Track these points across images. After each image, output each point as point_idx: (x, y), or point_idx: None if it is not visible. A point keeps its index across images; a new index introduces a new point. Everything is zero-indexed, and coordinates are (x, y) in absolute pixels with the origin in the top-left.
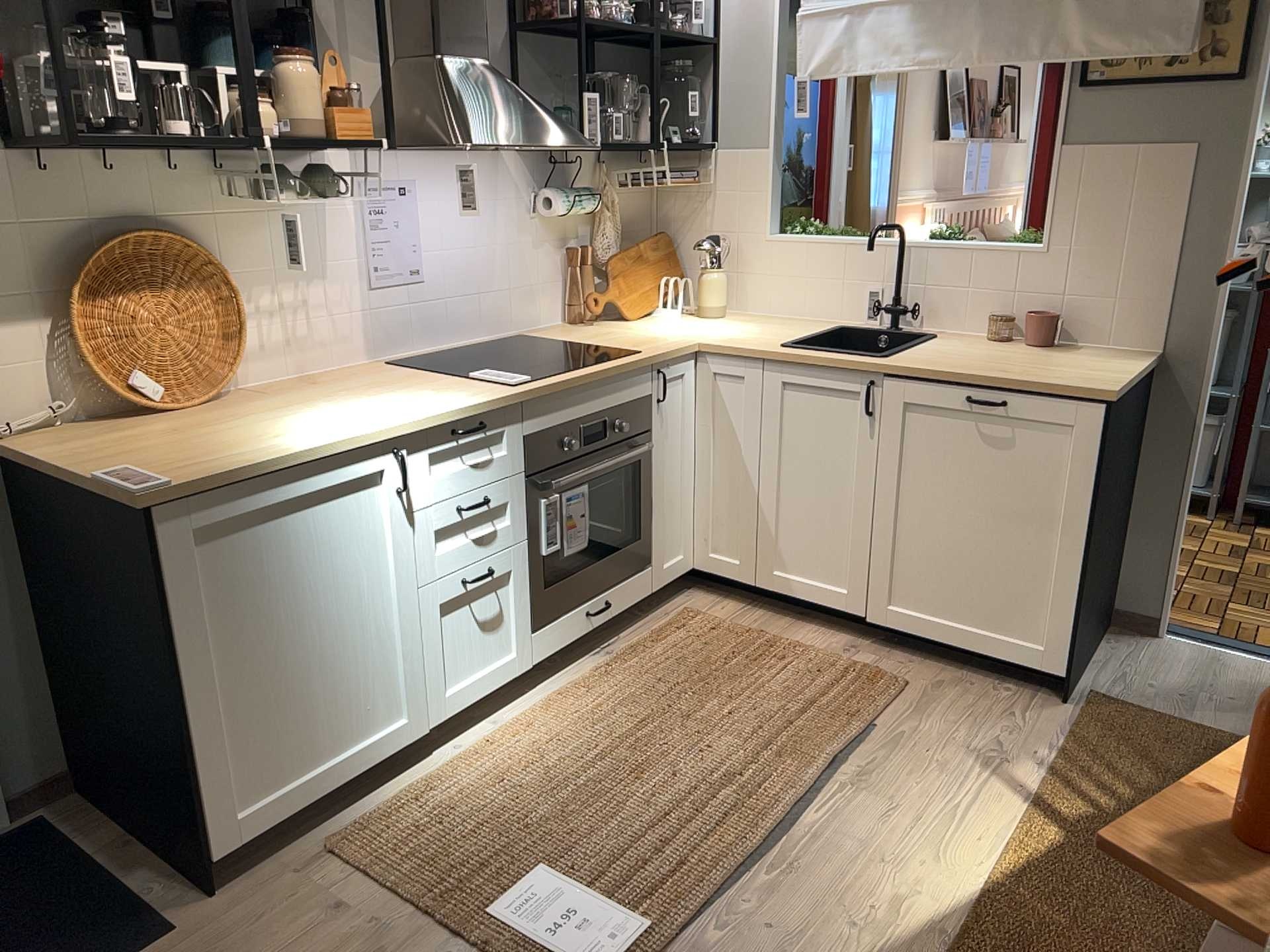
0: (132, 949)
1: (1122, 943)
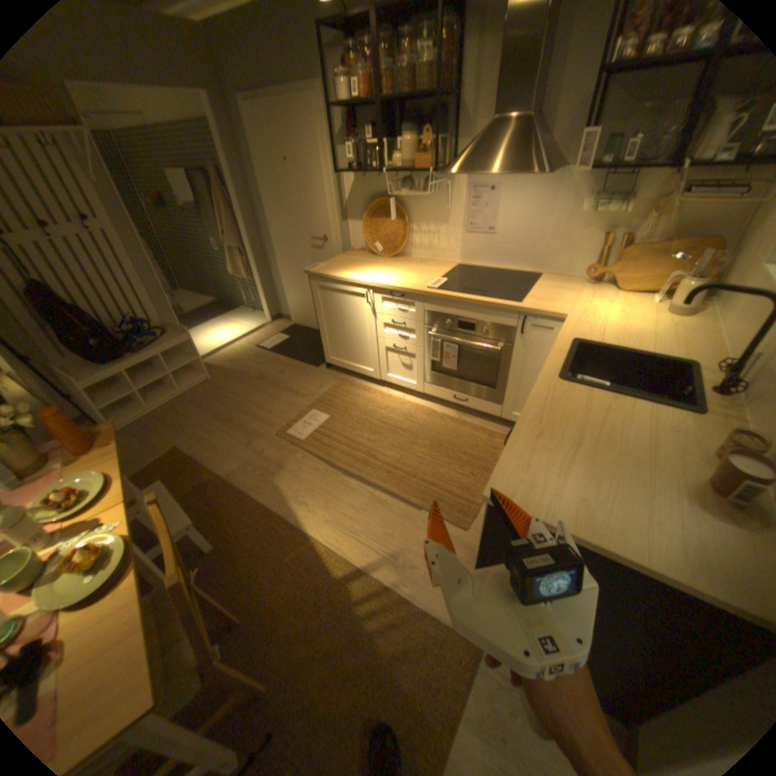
0: (312, 364)
1: (271, 579)
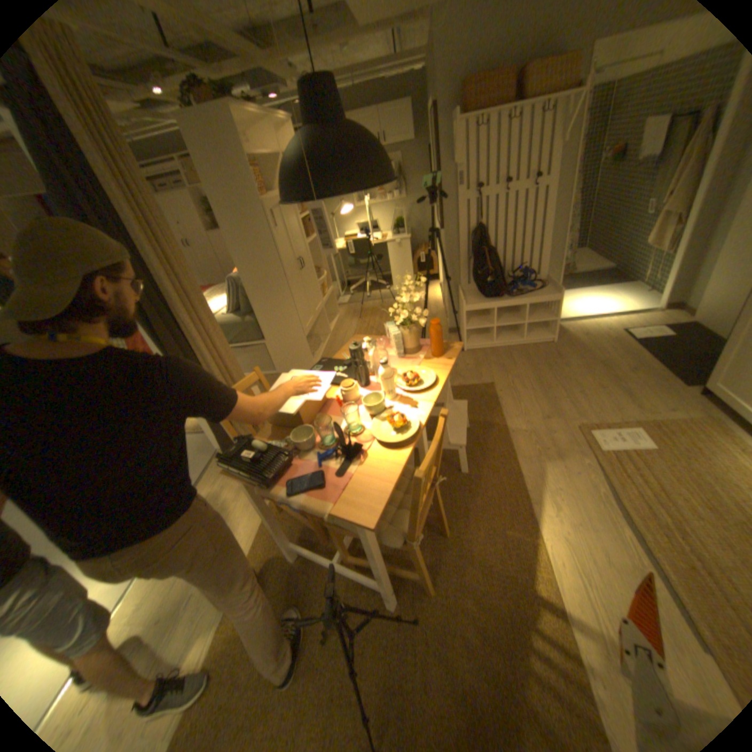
0: (682, 379)
1: (487, 534)
